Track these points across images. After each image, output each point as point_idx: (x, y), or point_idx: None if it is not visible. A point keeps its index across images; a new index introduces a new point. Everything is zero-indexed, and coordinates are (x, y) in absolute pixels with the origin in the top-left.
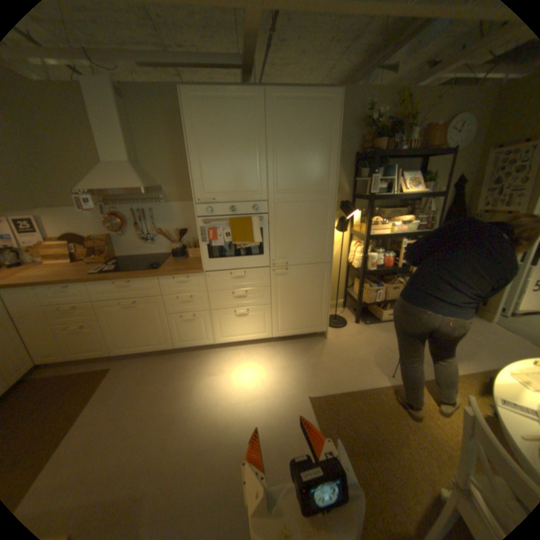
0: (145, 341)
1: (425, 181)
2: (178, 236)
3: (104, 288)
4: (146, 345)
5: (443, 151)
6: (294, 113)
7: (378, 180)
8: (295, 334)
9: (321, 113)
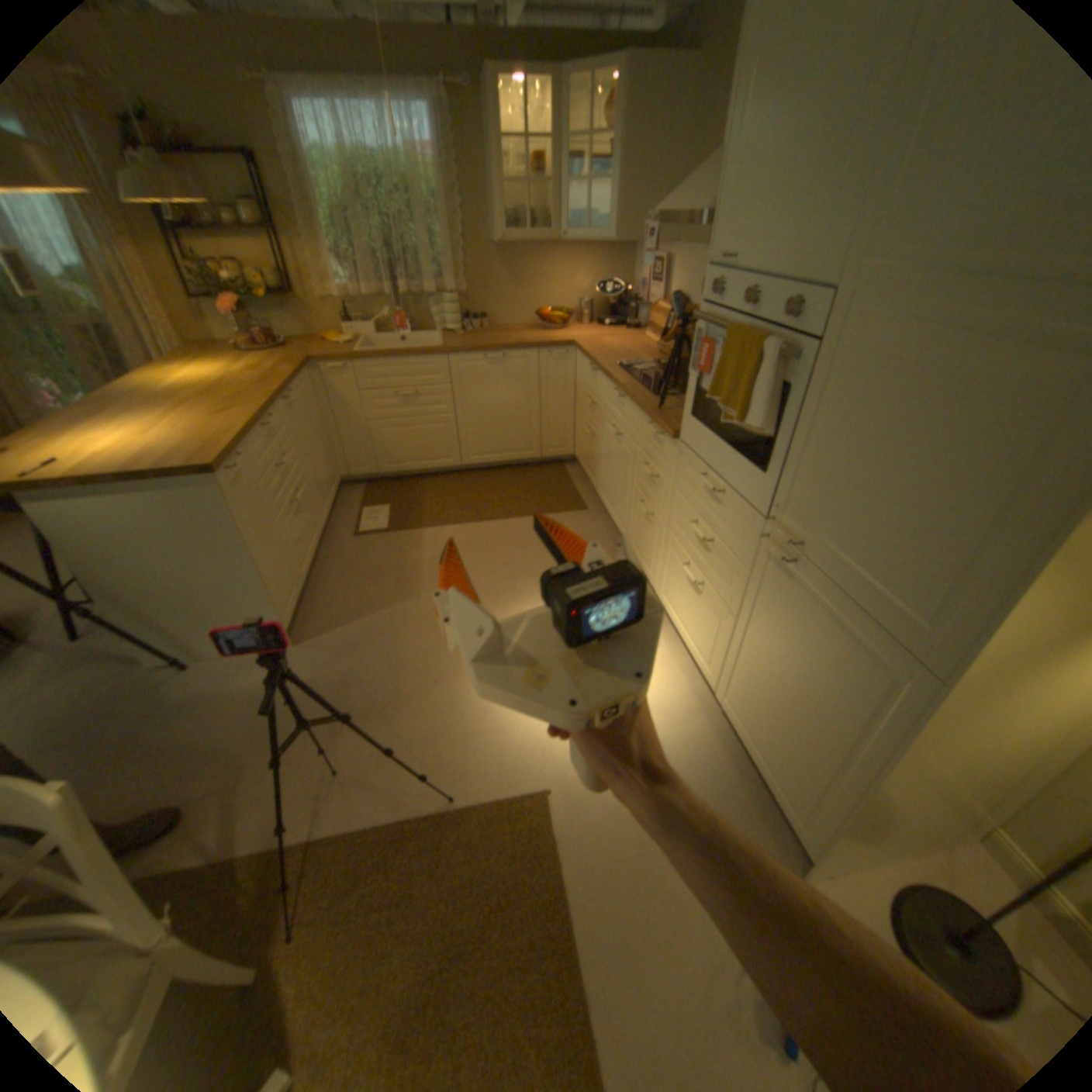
0: (615, 507)
1: None
2: None
3: (611, 394)
4: (614, 513)
5: None
6: None
7: None
8: (747, 754)
9: None
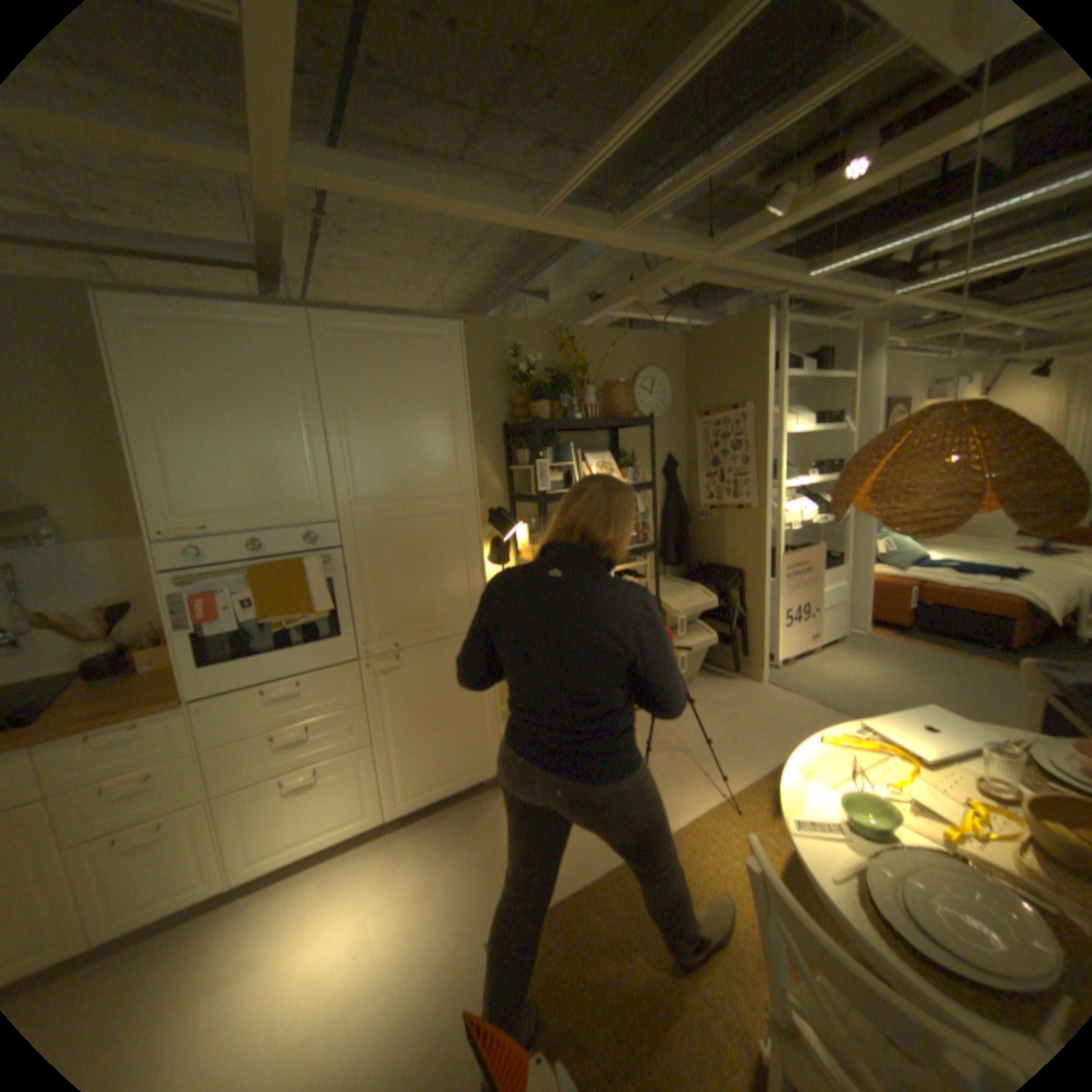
0: None
1: (620, 468)
2: (101, 625)
3: None
4: None
5: (635, 422)
6: (376, 358)
7: (548, 469)
8: (436, 800)
9: (428, 360)
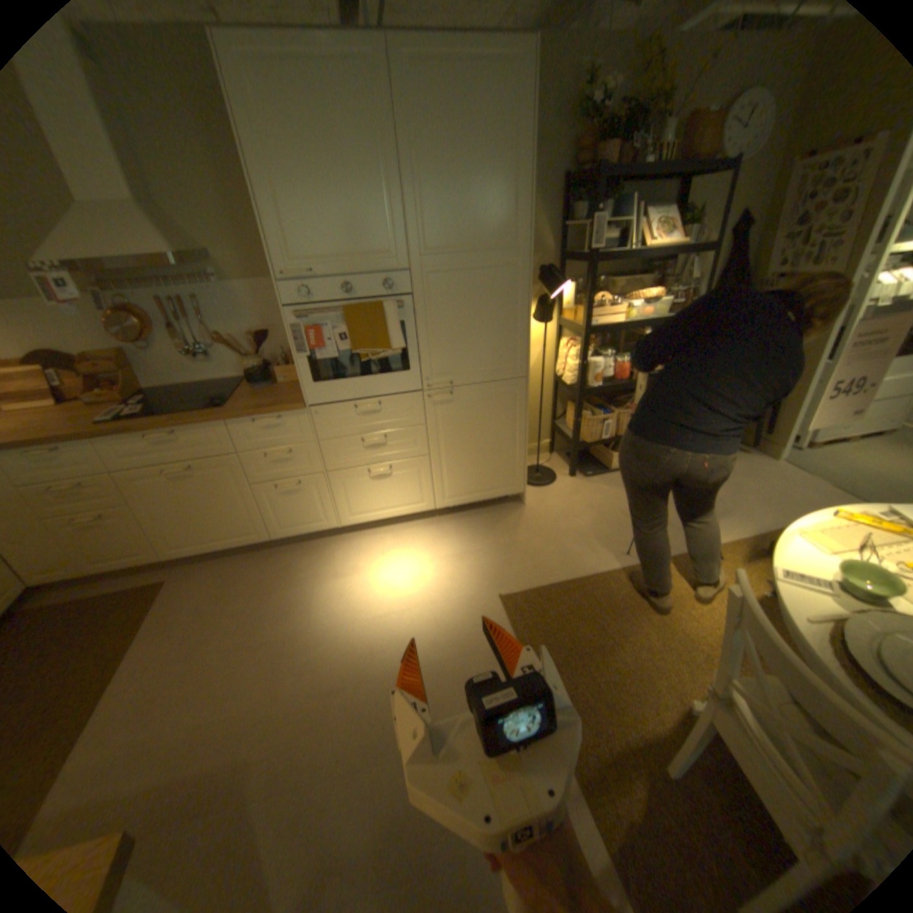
0: (218, 533)
1: (684, 224)
2: (252, 345)
3: (129, 447)
4: (221, 538)
5: (716, 166)
6: (447, 91)
7: (604, 225)
8: (472, 502)
9: (498, 90)
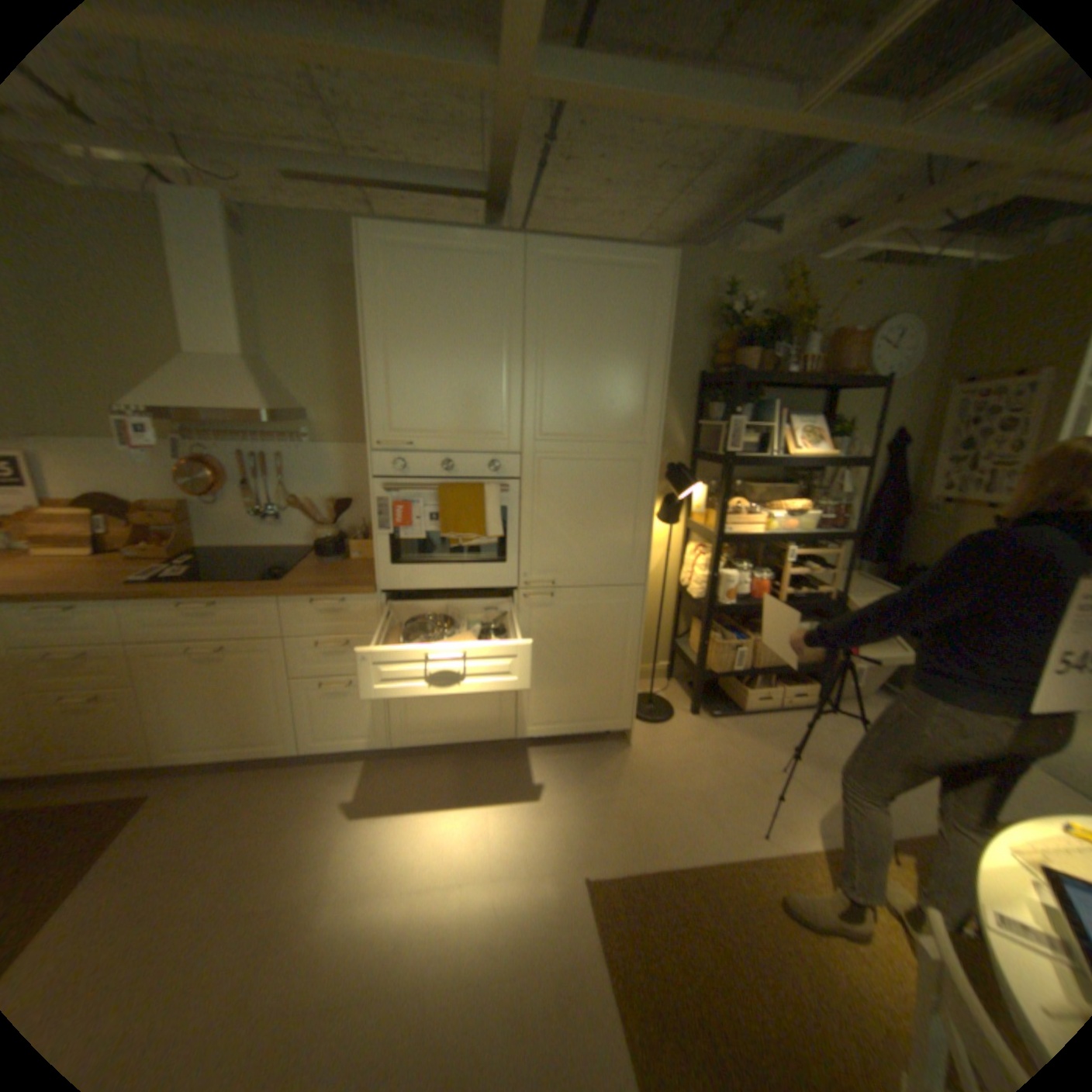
0: (234, 738)
1: (832, 436)
2: (330, 514)
3: (156, 616)
4: (236, 746)
5: (866, 382)
6: (581, 289)
7: (742, 428)
8: (563, 734)
9: (634, 293)
